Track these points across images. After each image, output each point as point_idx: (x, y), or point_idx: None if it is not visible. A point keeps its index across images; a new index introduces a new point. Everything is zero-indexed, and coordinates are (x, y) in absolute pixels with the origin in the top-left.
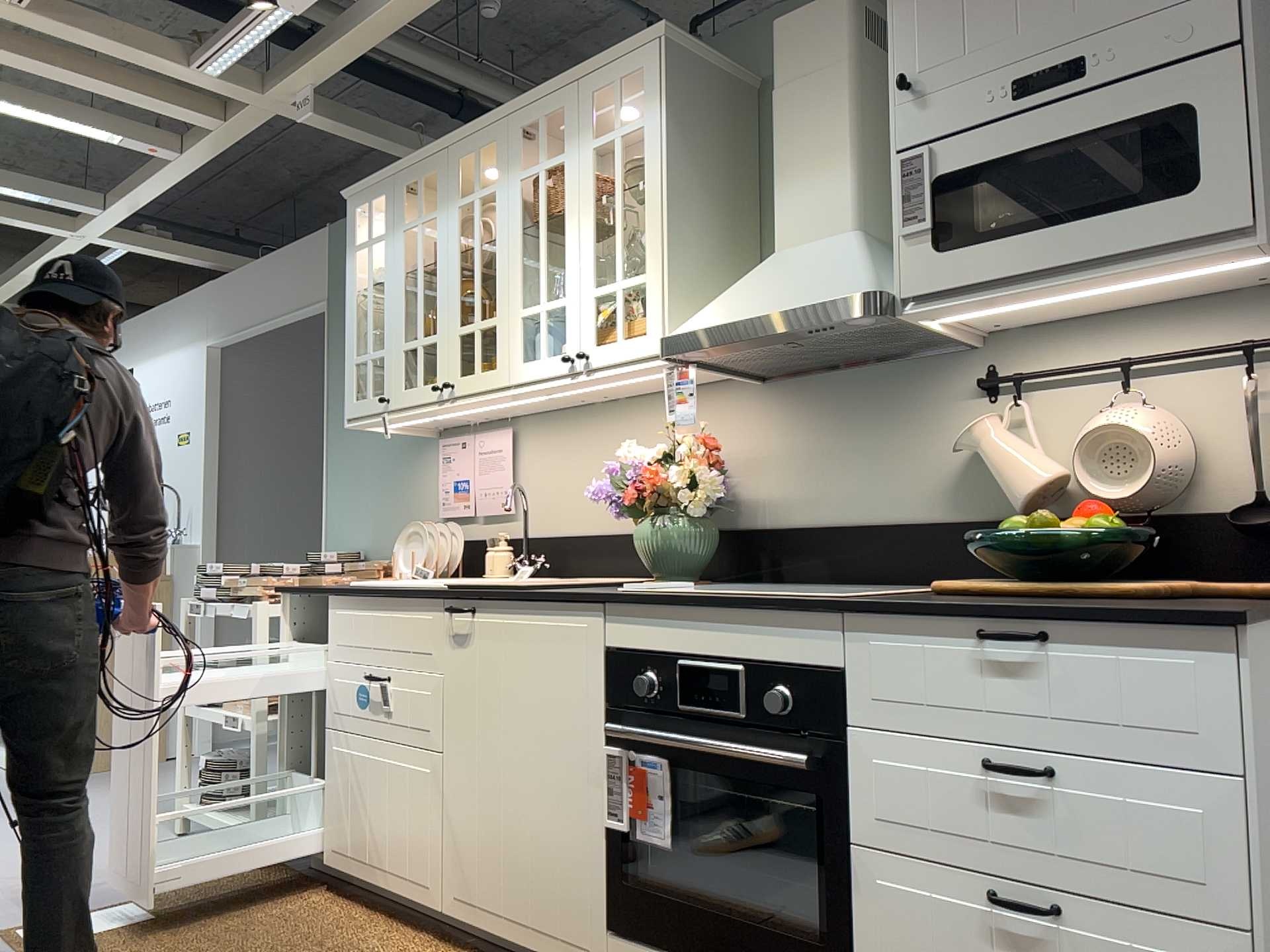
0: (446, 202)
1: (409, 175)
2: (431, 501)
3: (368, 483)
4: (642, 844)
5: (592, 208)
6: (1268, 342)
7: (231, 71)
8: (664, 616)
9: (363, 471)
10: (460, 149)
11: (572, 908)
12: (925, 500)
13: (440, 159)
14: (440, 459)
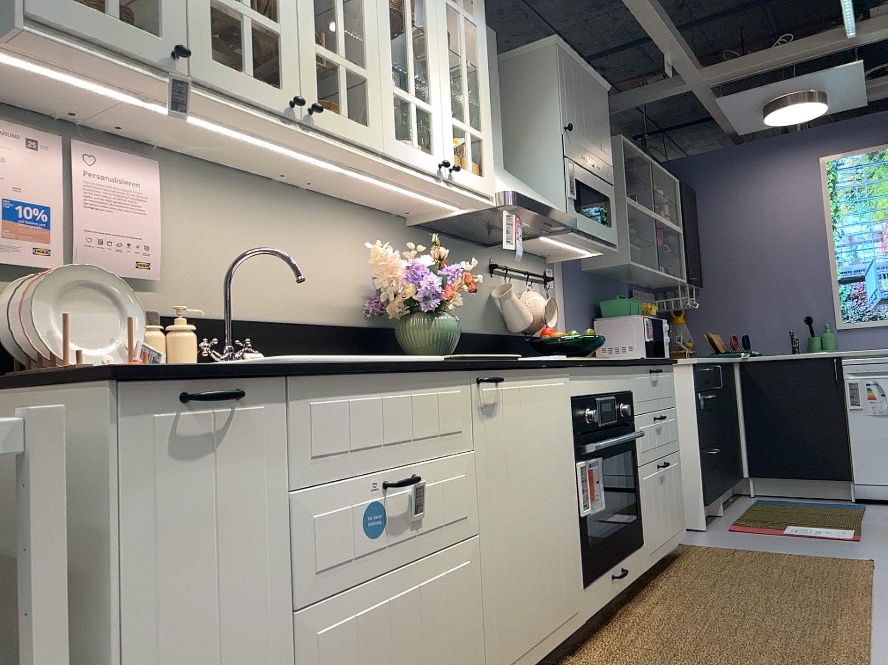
0: None
1: None
2: None
3: None
4: (588, 518)
5: (449, 51)
6: (552, 278)
7: None
8: (591, 373)
9: None
10: None
11: (570, 590)
12: (477, 321)
13: None
14: None
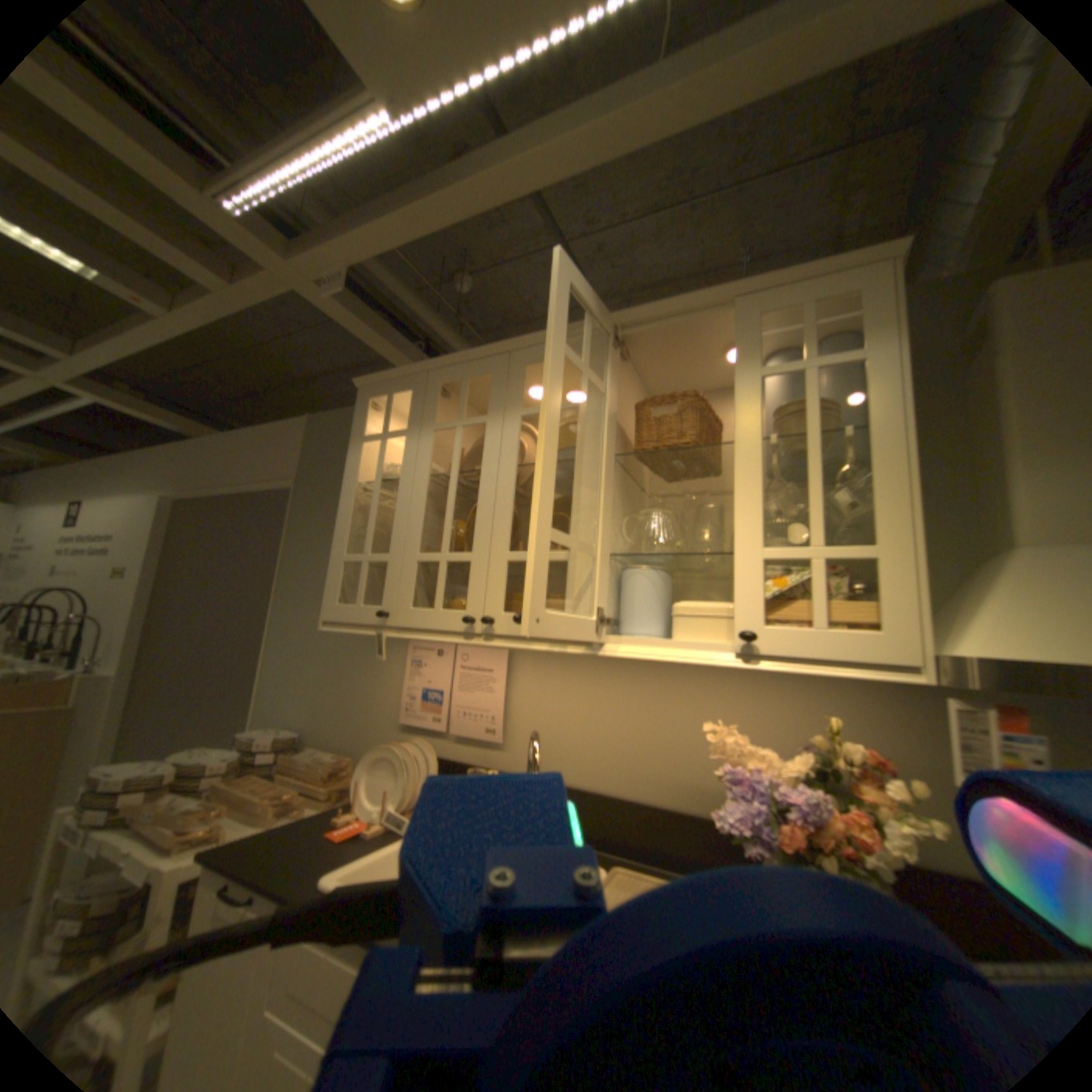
0: (504, 406)
1: (450, 371)
2: (394, 701)
3: (317, 663)
4: None
5: (764, 445)
6: None
7: (253, 211)
8: None
9: (313, 650)
10: (531, 352)
11: None
12: None
13: (499, 360)
14: (412, 662)
